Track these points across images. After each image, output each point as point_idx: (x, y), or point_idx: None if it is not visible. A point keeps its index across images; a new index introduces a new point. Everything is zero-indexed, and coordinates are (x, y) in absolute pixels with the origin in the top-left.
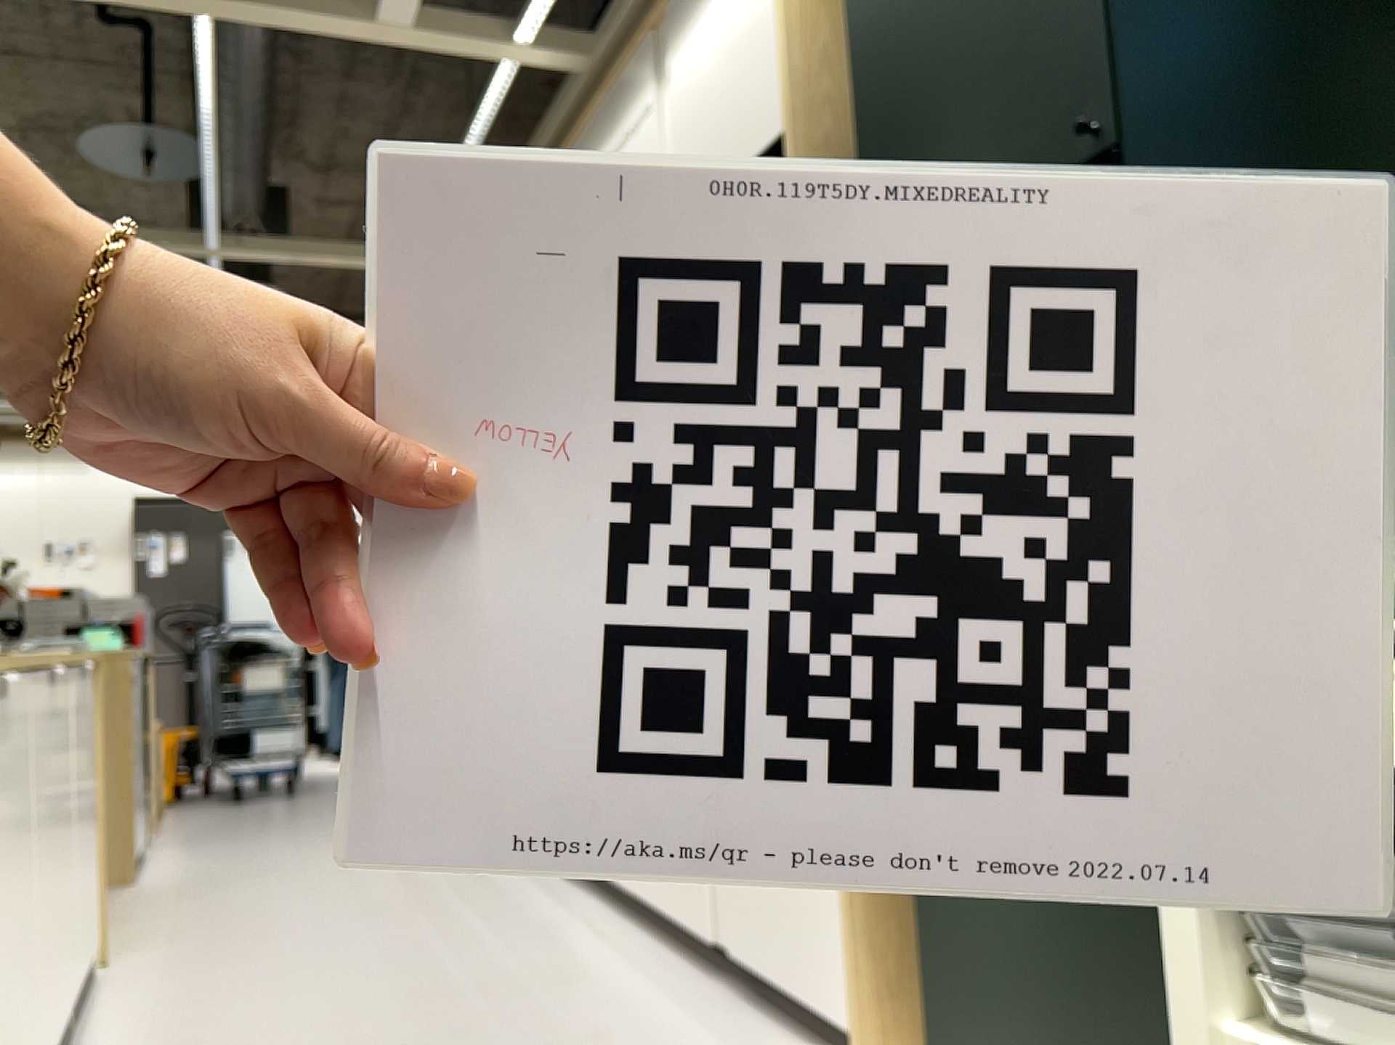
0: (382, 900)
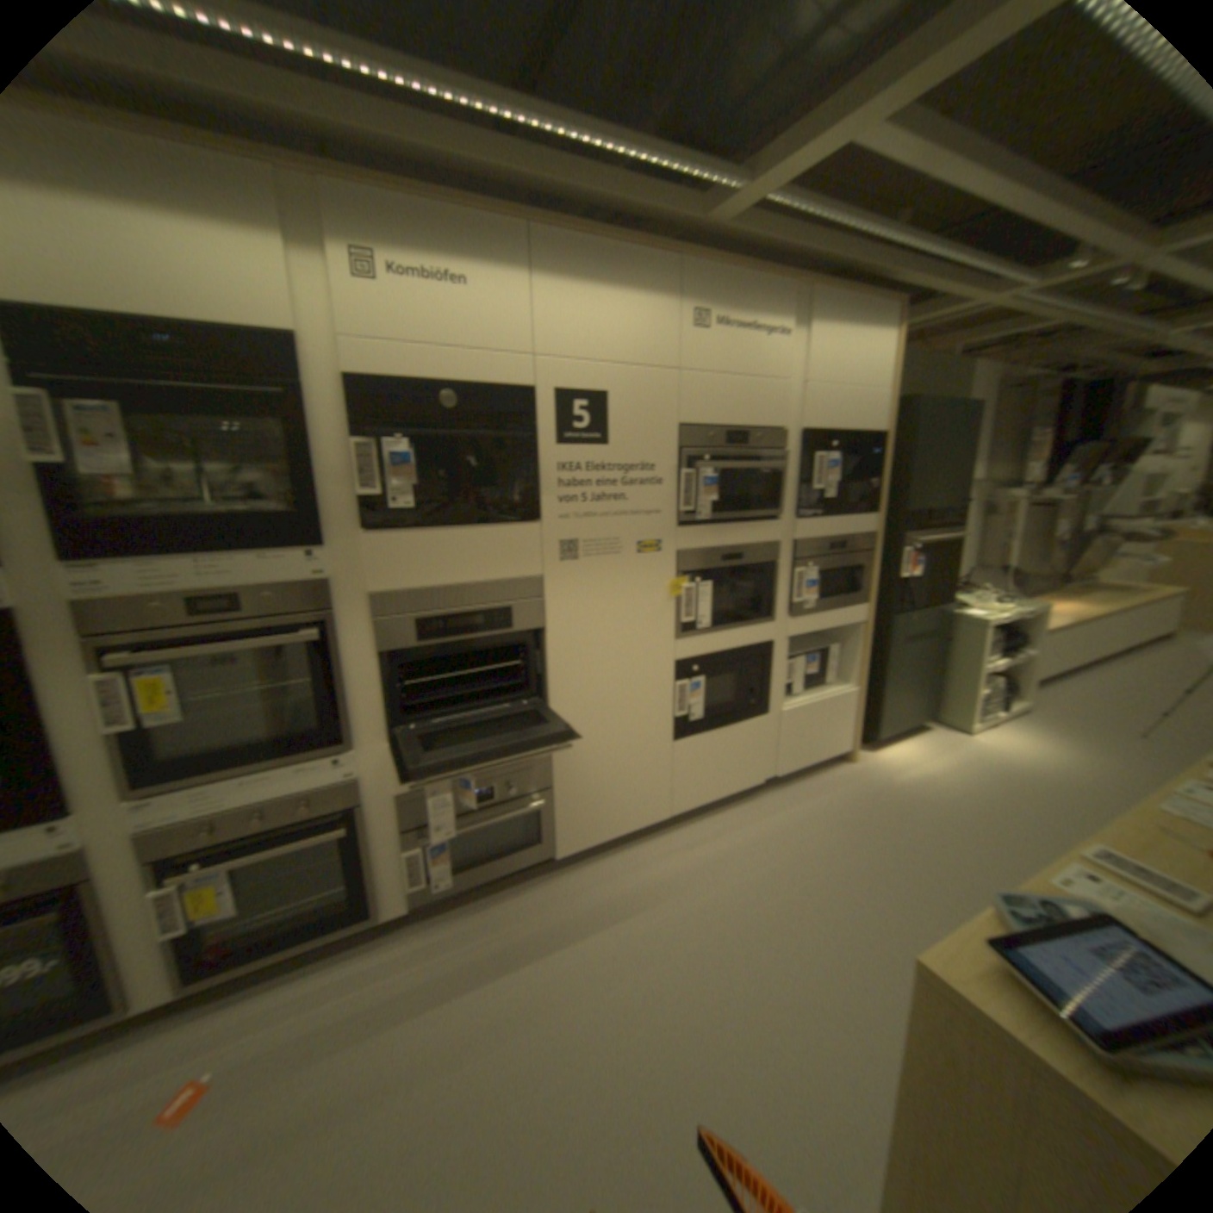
0: (563, 1039)
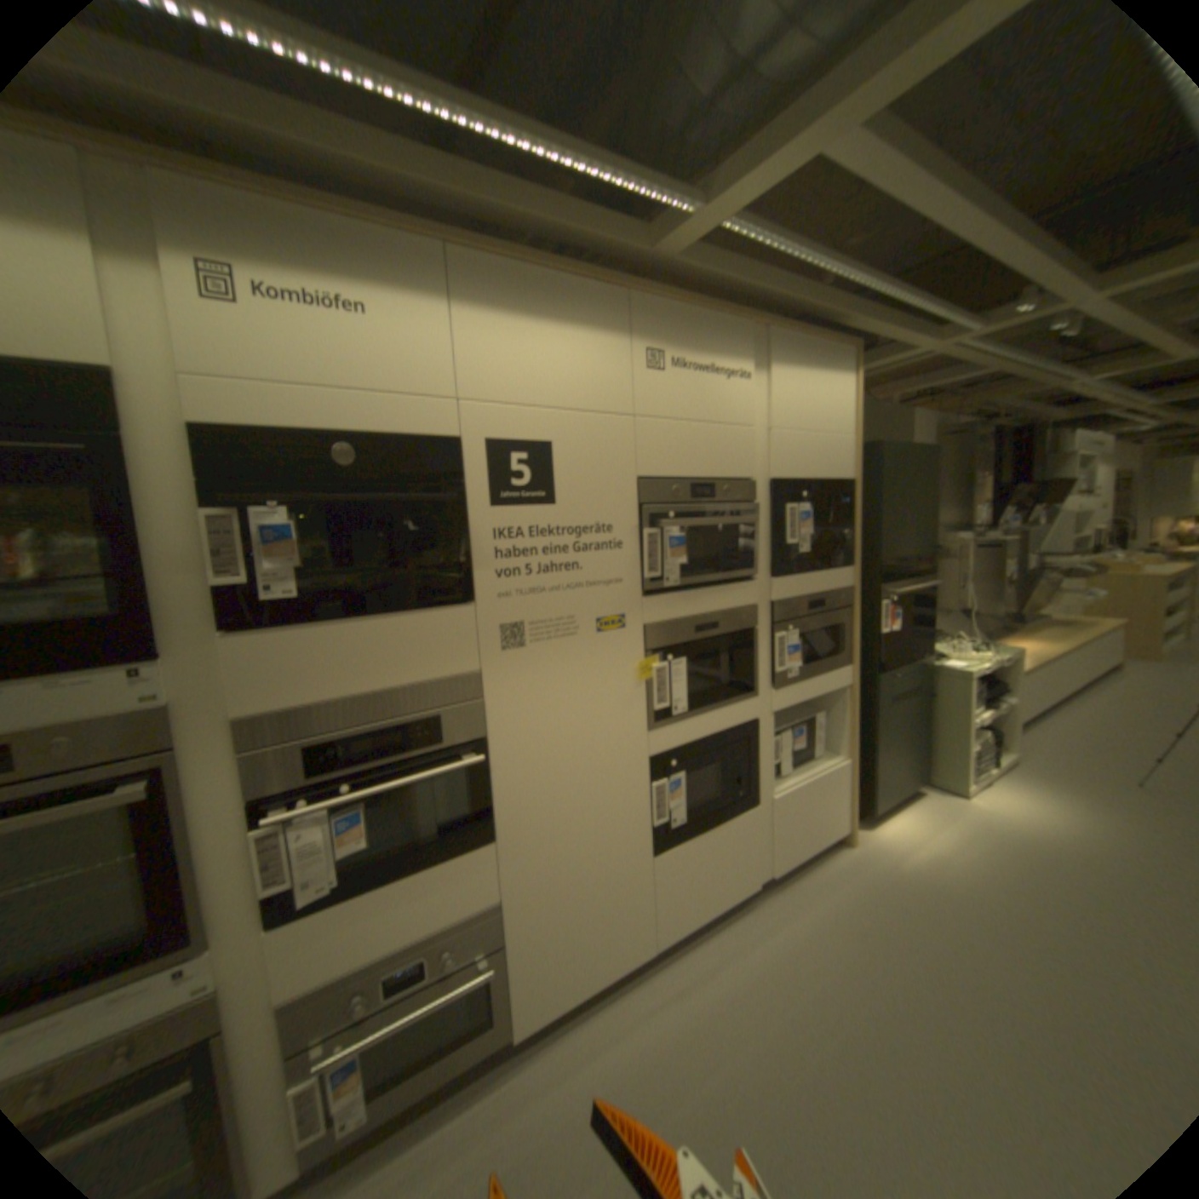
0: None
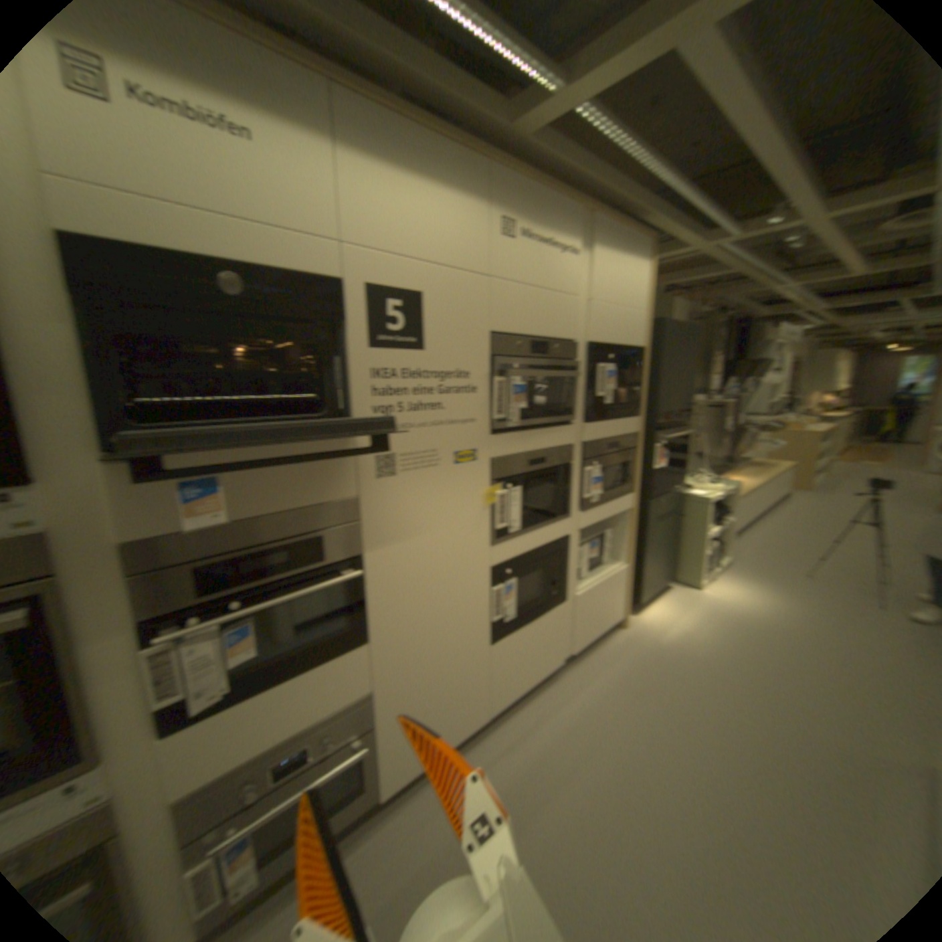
0: None
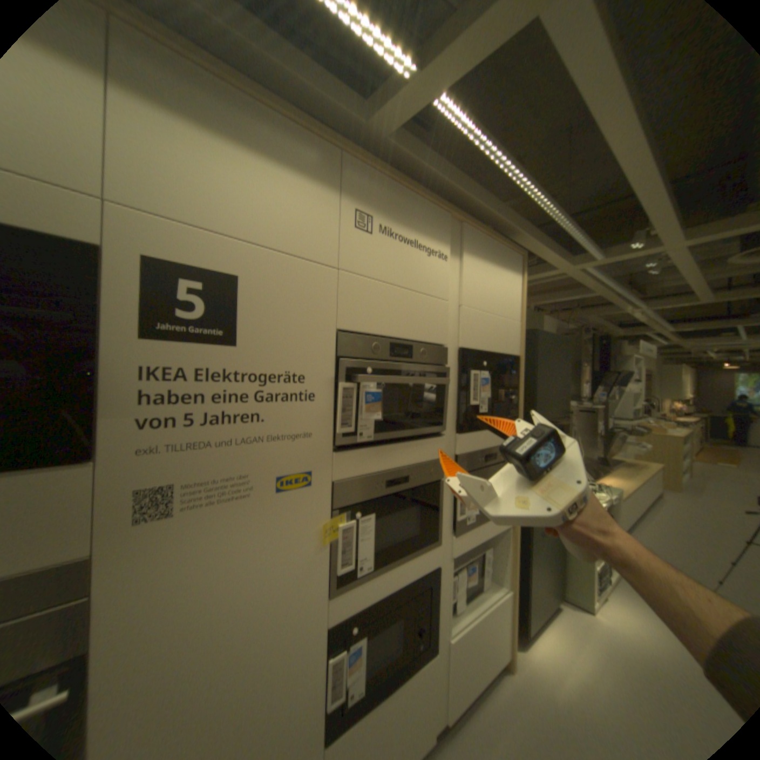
0: None
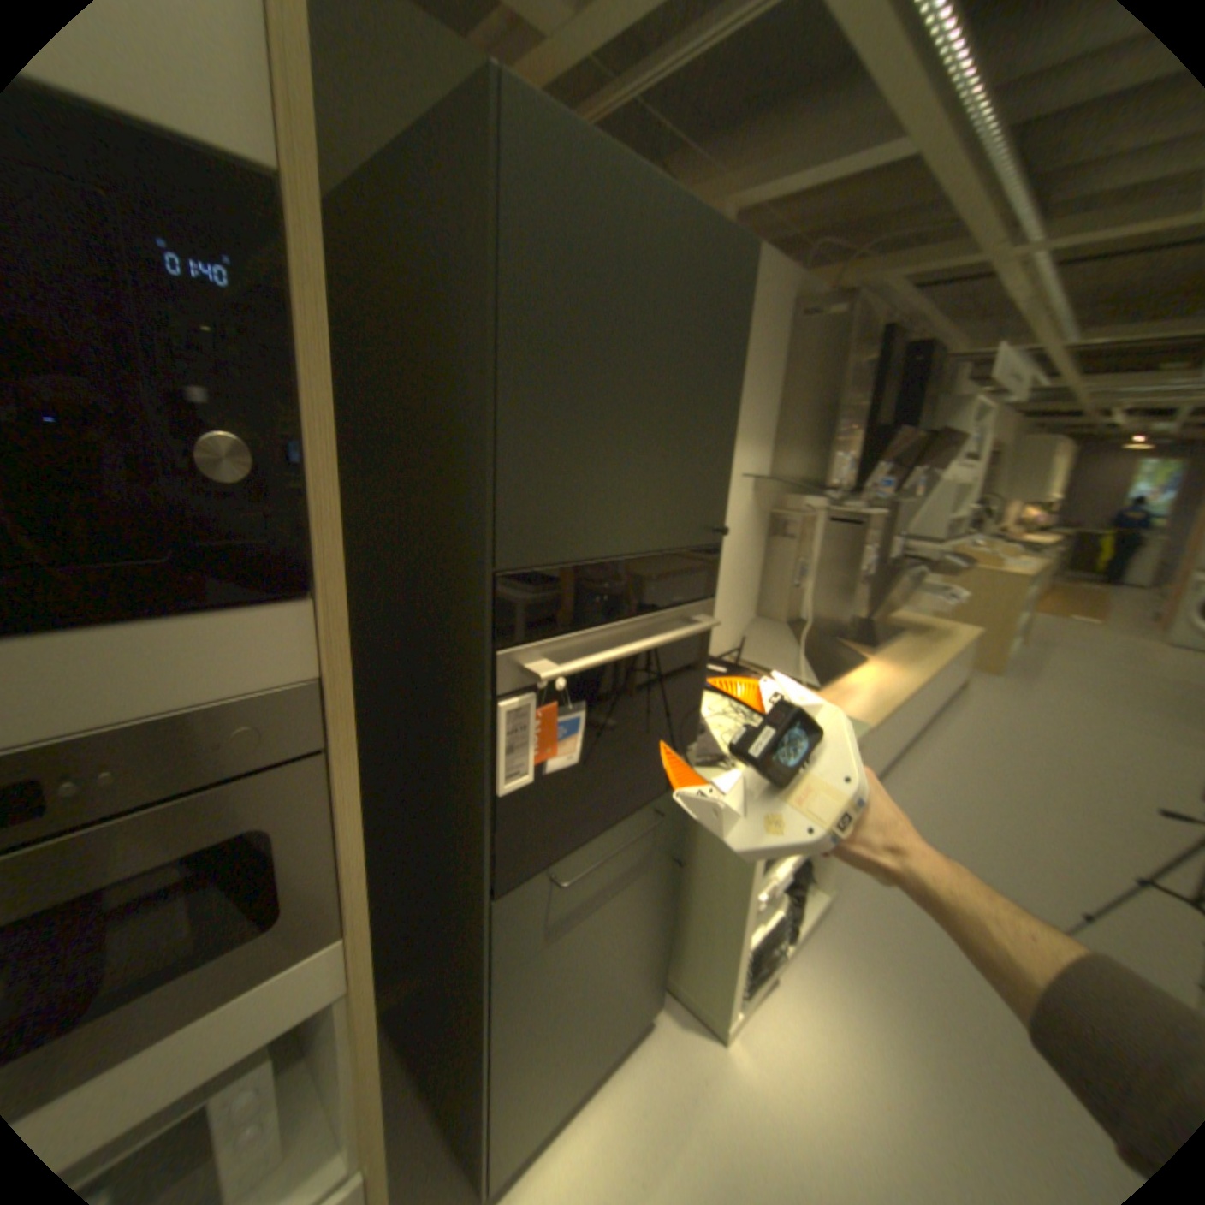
0: None
